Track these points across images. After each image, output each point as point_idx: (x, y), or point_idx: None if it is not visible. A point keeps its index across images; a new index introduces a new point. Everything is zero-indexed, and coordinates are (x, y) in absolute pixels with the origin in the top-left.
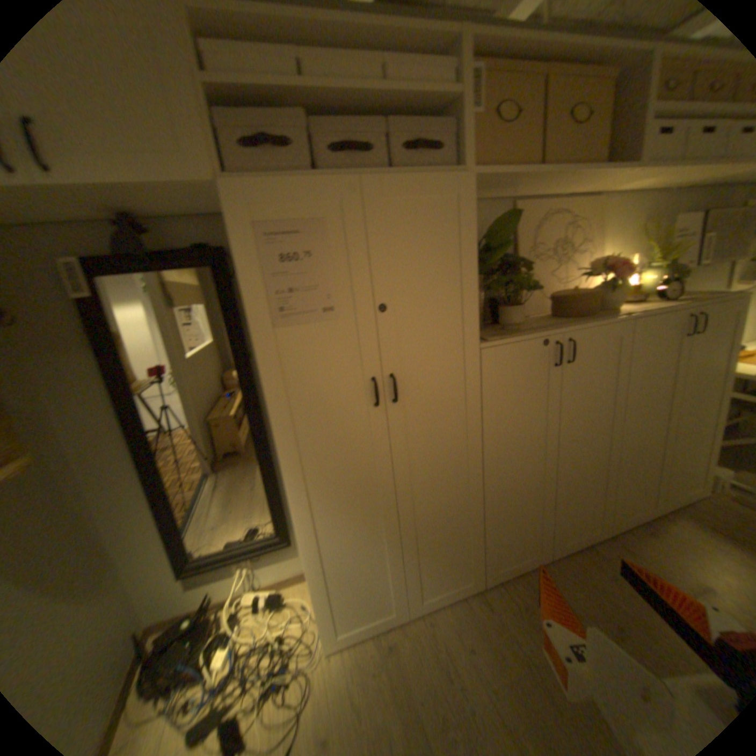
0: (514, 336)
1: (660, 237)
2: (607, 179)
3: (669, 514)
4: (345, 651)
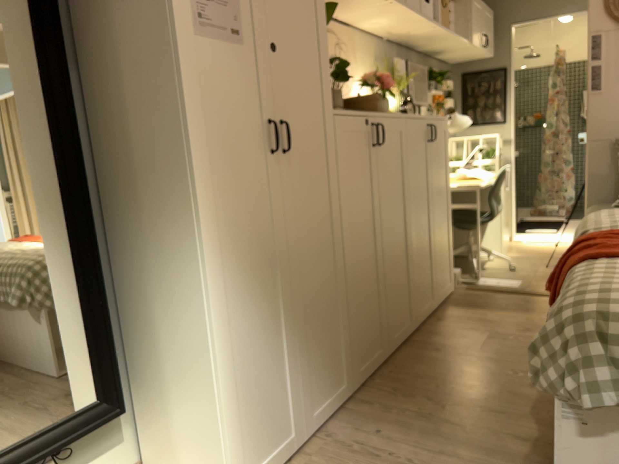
0: (346, 109)
1: (386, 70)
2: (366, 4)
3: (438, 305)
4: None
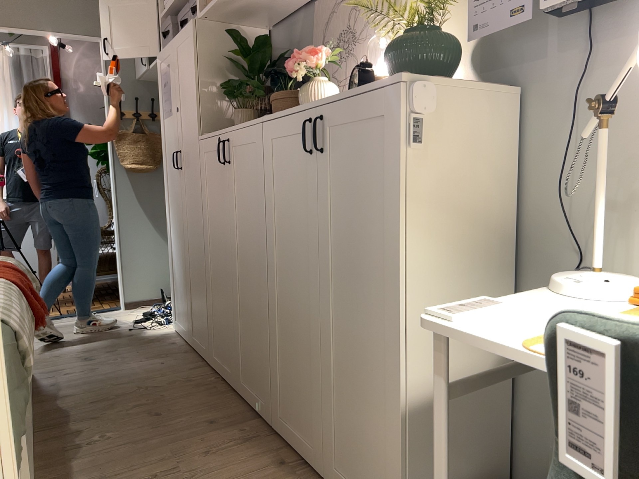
0: (211, 133)
1: None
2: None
3: None
4: (176, 333)
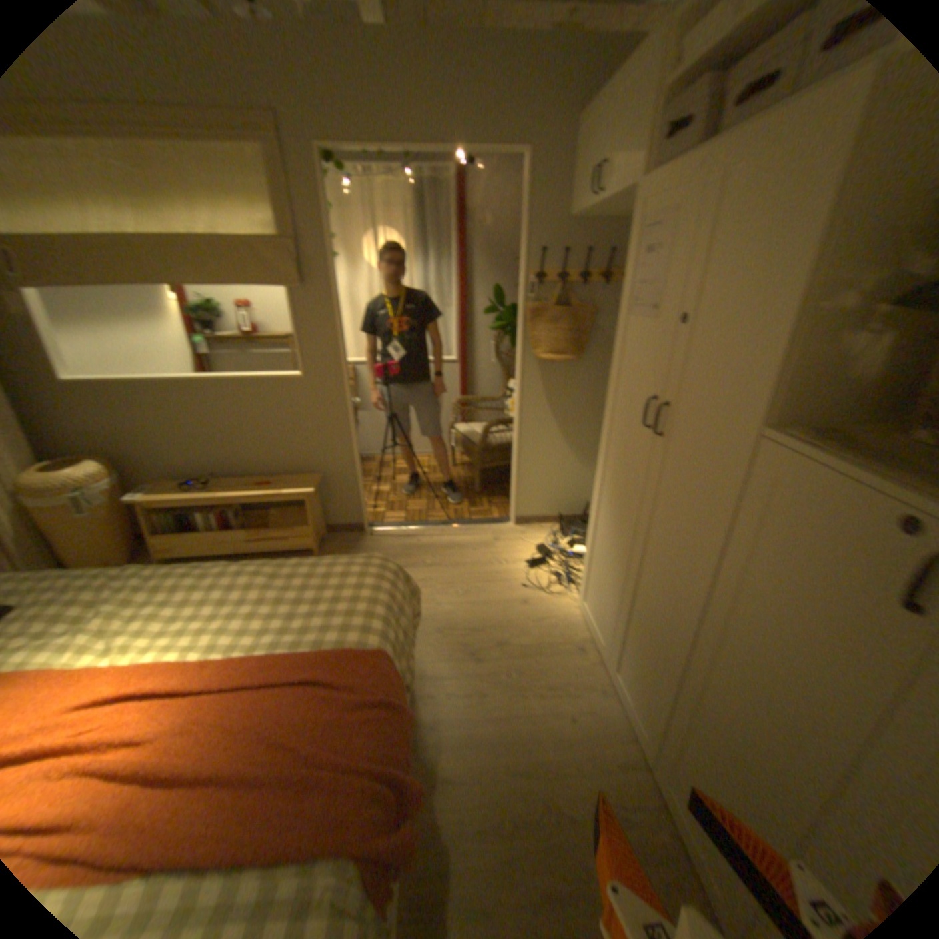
0: (845, 458)
1: None
2: None
3: None
4: (583, 621)
